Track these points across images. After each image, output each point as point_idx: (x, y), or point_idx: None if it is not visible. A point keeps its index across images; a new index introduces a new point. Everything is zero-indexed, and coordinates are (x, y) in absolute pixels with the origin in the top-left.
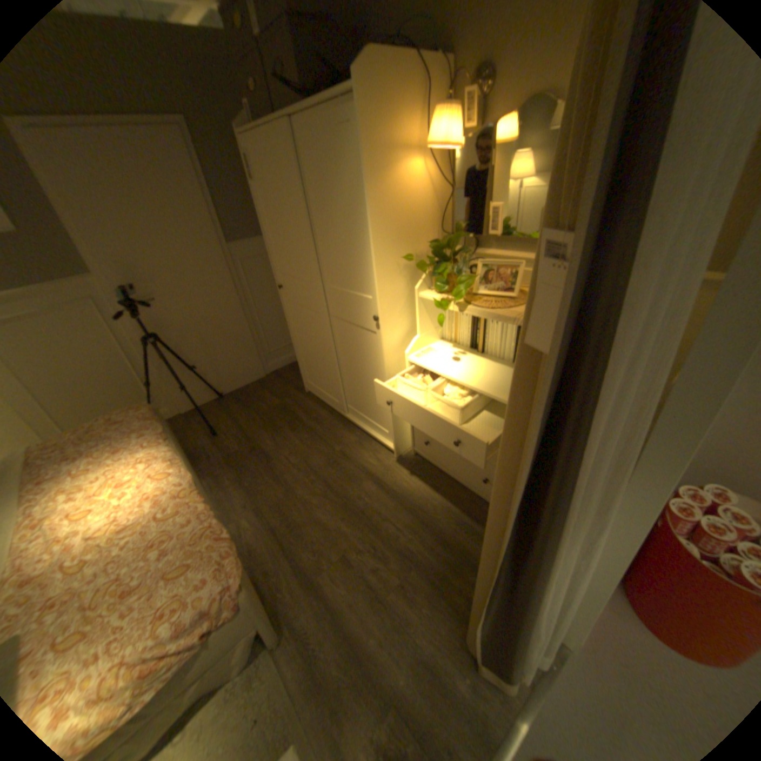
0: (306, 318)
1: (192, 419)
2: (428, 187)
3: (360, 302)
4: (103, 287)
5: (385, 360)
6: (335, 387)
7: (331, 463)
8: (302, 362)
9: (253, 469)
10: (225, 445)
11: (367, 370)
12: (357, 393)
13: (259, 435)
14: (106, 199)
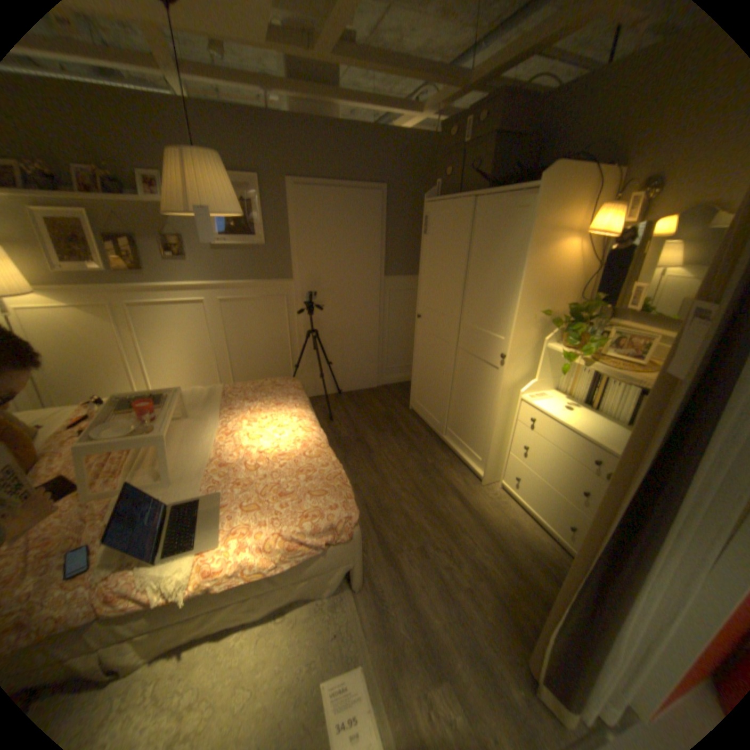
0: (432, 345)
1: (315, 404)
2: (578, 261)
3: (491, 340)
4: (295, 290)
5: (500, 393)
6: (440, 409)
7: (422, 471)
8: (415, 382)
9: (356, 454)
10: (337, 430)
11: (478, 399)
12: (460, 418)
13: (364, 430)
14: (319, 232)
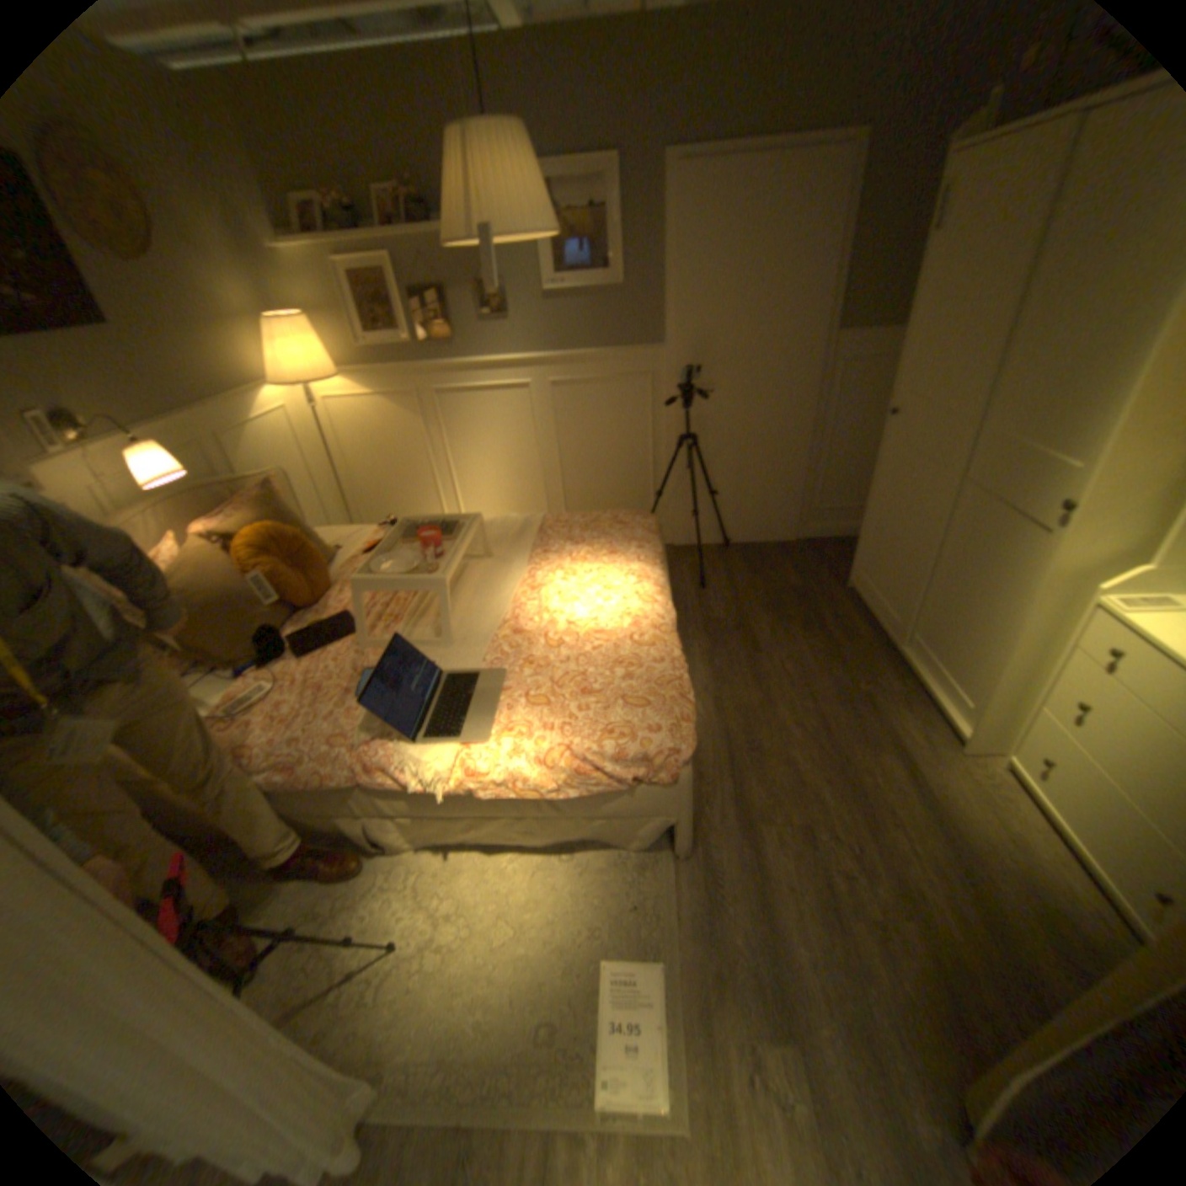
0: (913, 472)
1: (682, 558)
2: None
3: (1048, 469)
4: (666, 363)
5: (1045, 584)
6: (906, 597)
7: (844, 701)
8: (866, 539)
9: (731, 651)
10: (708, 605)
11: (991, 590)
12: (945, 621)
13: (755, 613)
14: (718, 252)
